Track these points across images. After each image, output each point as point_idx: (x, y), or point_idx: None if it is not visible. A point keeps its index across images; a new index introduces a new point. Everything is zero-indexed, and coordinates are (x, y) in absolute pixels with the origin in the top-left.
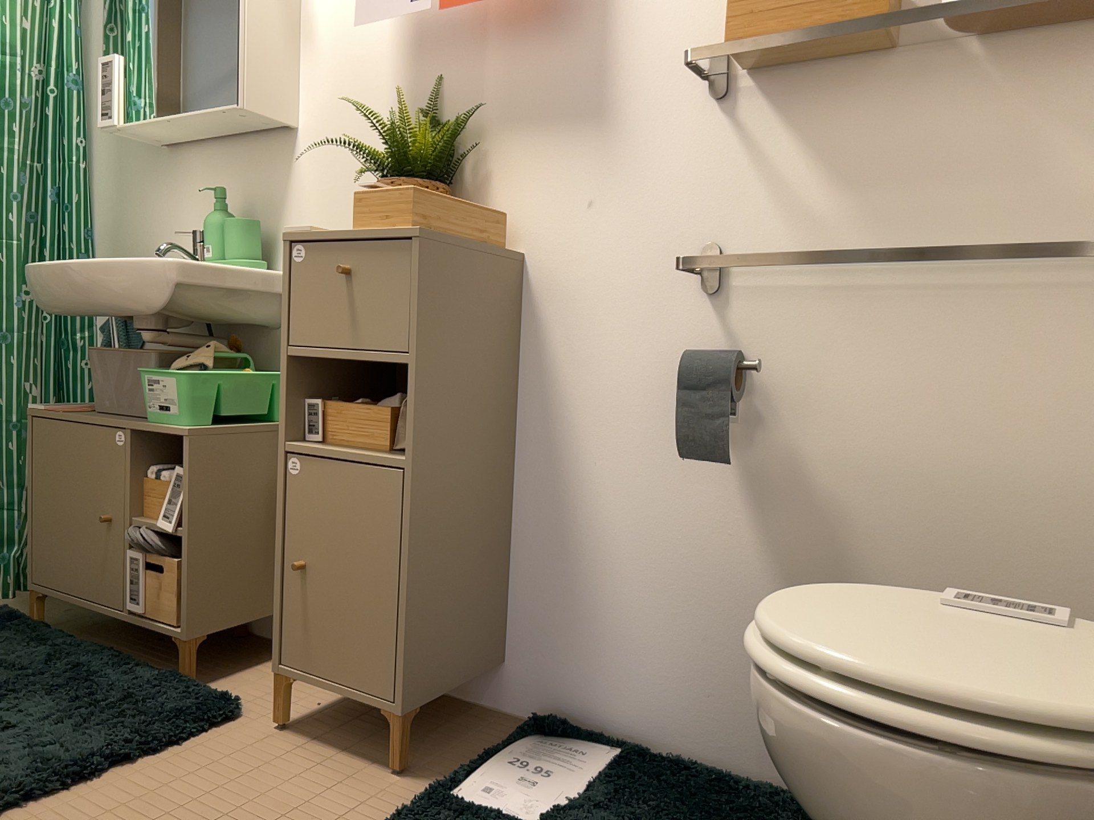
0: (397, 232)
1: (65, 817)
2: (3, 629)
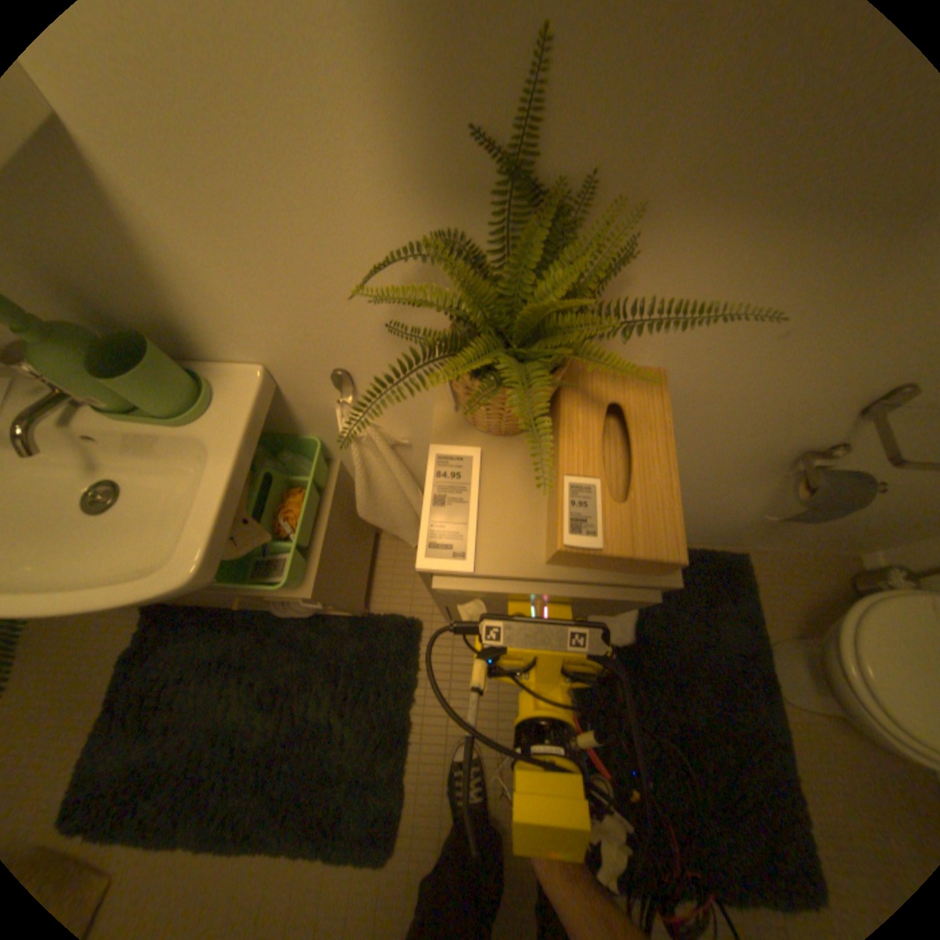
0: (635, 582)
1: (432, 773)
2: (180, 638)
